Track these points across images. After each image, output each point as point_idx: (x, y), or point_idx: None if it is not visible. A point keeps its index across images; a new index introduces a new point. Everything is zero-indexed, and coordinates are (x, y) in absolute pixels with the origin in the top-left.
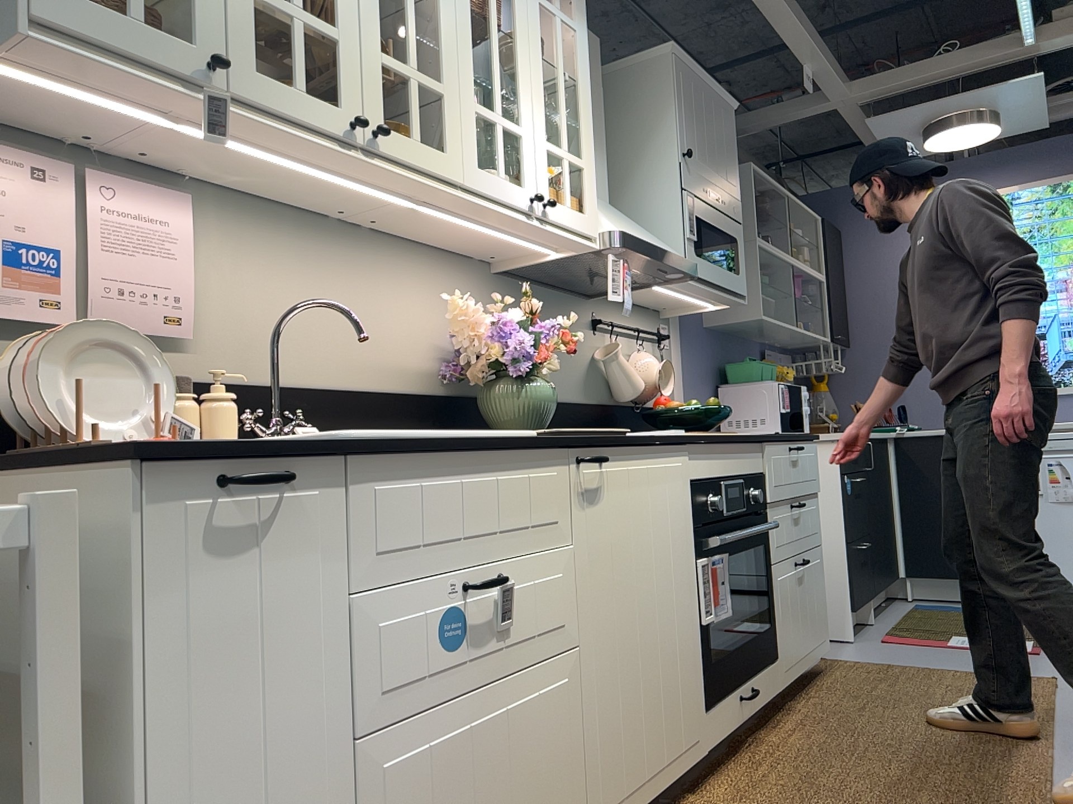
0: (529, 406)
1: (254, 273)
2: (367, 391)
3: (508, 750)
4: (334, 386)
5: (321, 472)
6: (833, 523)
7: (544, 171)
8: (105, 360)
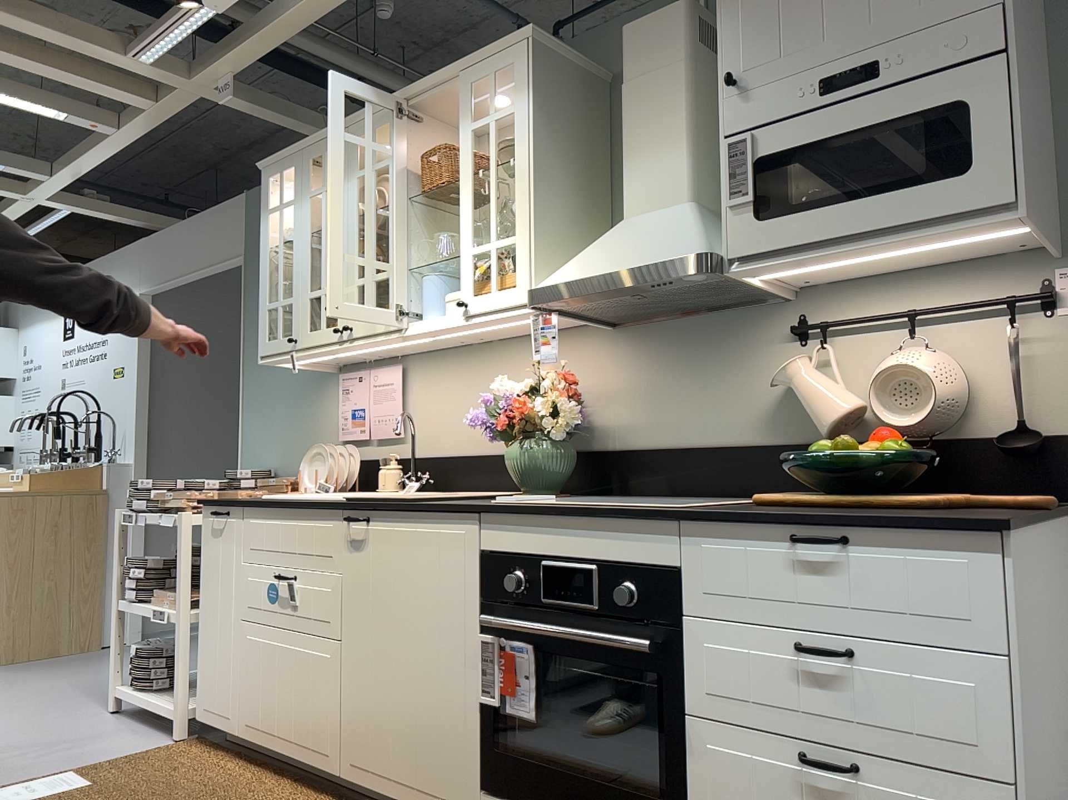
0: (512, 467)
1: (432, 393)
2: (488, 455)
3: (294, 670)
4: (469, 453)
5: (238, 512)
6: None
7: (467, 274)
8: (326, 458)
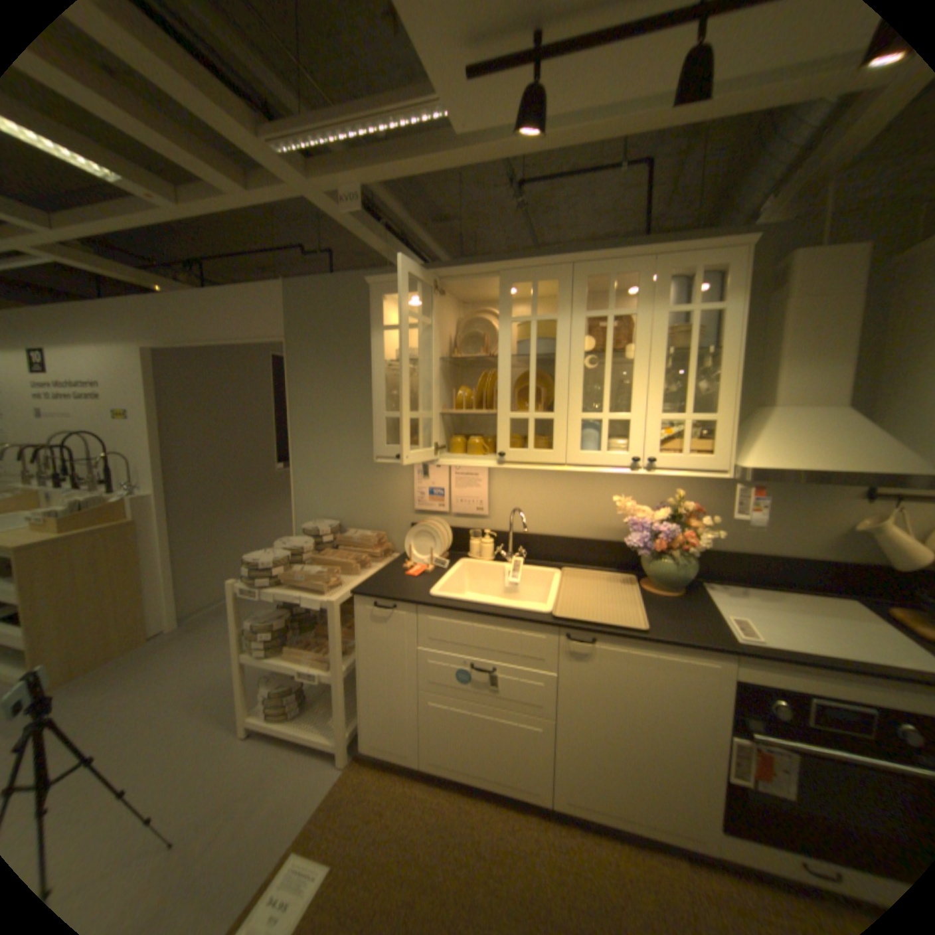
0: (658, 574)
1: (519, 487)
2: (578, 539)
3: (495, 735)
4: (557, 535)
5: (409, 608)
6: None
7: (655, 436)
8: (430, 534)
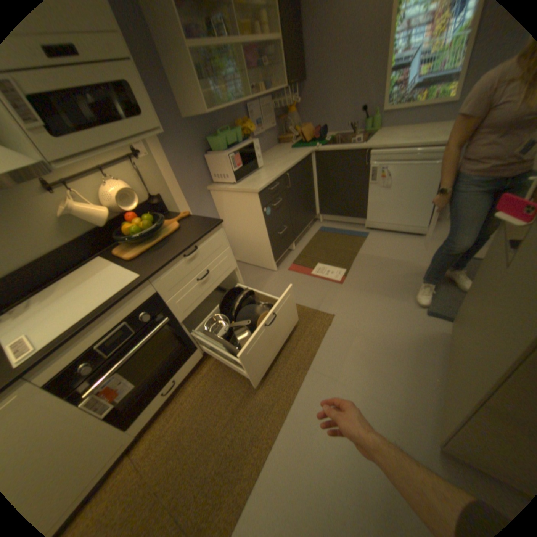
0: None
1: None
2: None
3: None
4: None
5: None
6: (262, 230)
7: None
8: None
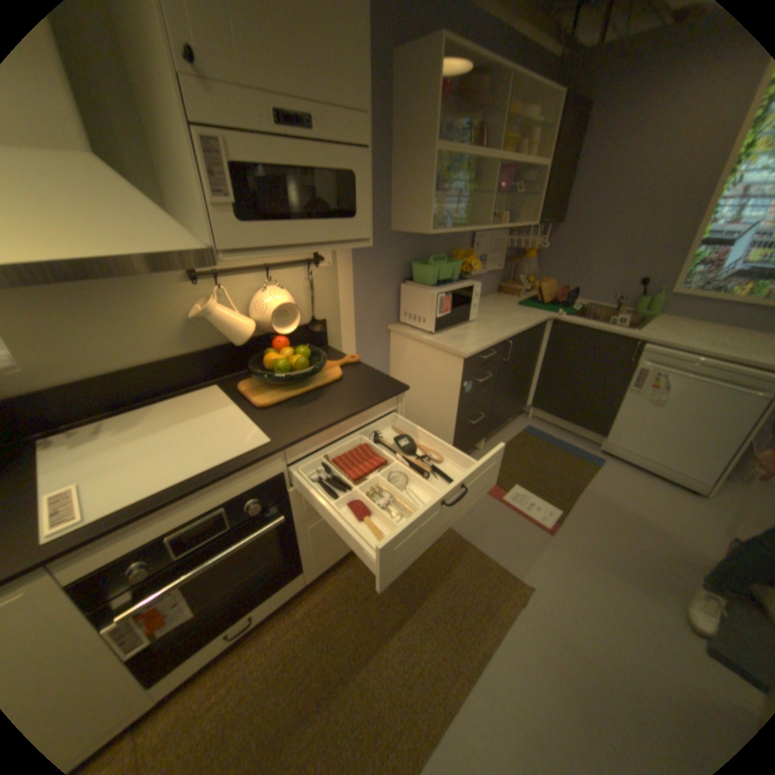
0: None
1: None
2: None
3: None
4: None
5: None
6: (449, 409)
7: None
8: None
